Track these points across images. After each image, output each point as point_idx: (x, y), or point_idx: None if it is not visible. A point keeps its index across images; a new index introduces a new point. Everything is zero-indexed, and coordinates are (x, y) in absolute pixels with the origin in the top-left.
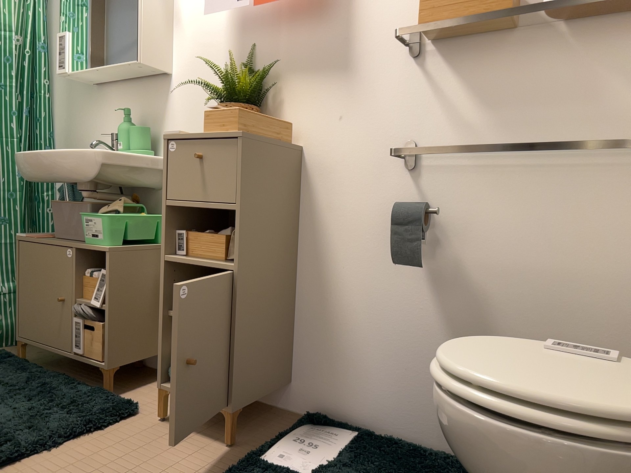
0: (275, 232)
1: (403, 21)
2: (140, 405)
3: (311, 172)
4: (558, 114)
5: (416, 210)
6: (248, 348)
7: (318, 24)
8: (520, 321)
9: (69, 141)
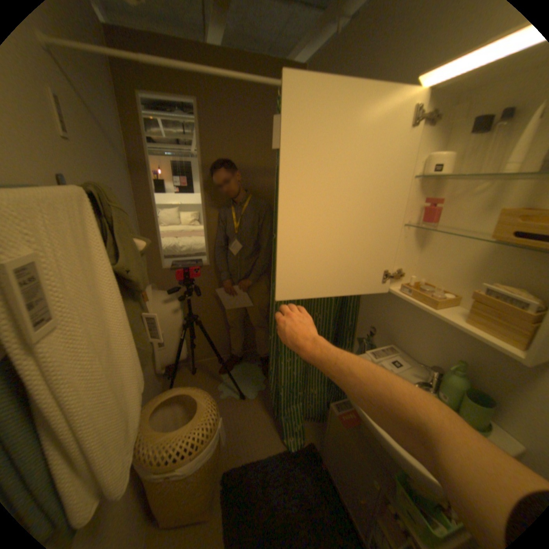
0: None
1: None
2: None
3: None
4: None
5: None
6: None
7: None
8: None
9: (373, 312)
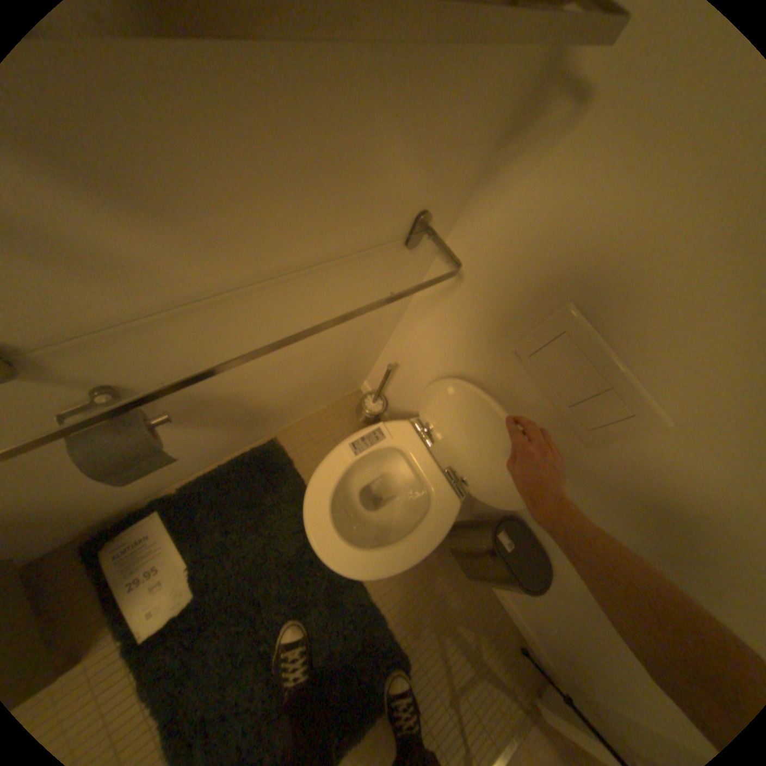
0: None
1: None
2: None
3: None
4: (307, 200)
5: (135, 446)
6: None
7: None
8: (273, 385)
9: None
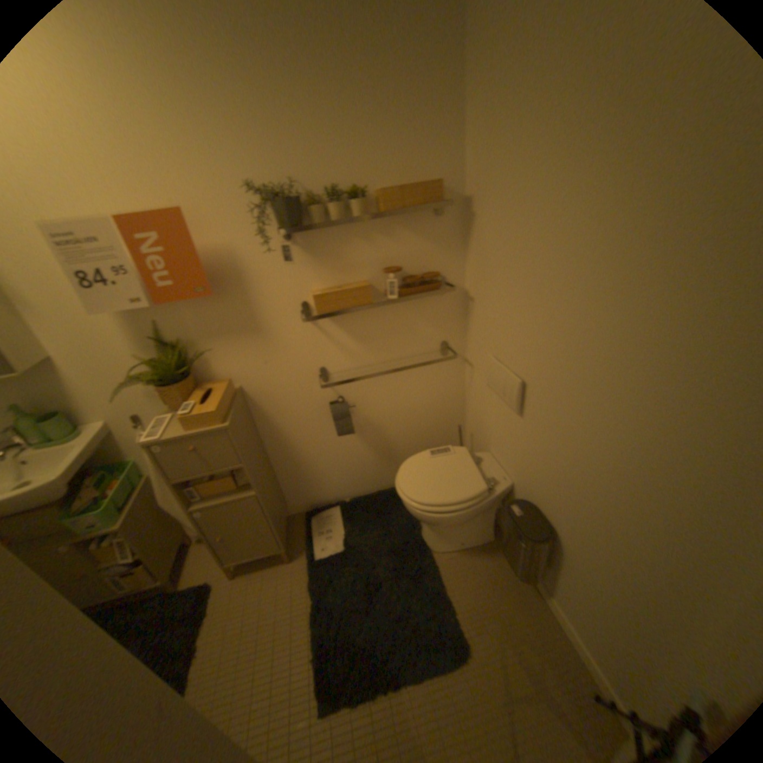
0: (257, 450)
1: (294, 297)
2: (204, 581)
3: (256, 399)
4: (398, 340)
5: (346, 411)
6: (276, 518)
7: (219, 300)
8: (399, 430)
9: None
